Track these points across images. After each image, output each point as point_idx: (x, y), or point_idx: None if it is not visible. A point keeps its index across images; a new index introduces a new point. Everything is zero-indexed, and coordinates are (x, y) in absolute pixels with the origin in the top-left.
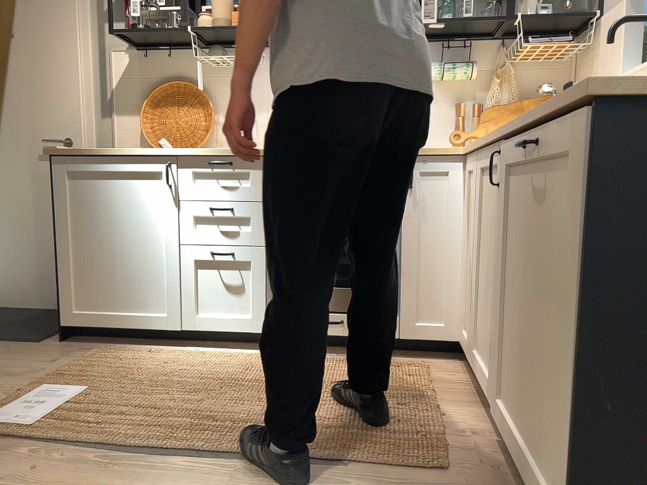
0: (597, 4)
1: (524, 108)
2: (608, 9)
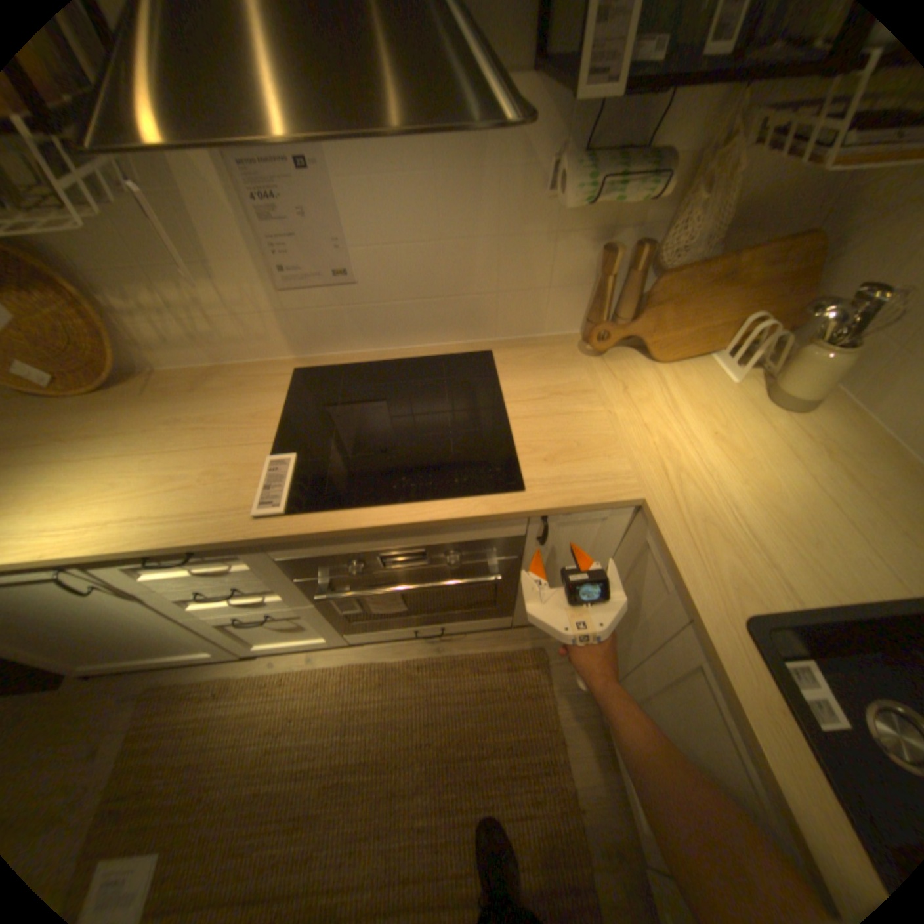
0: None
1: (743, 264)
2: None
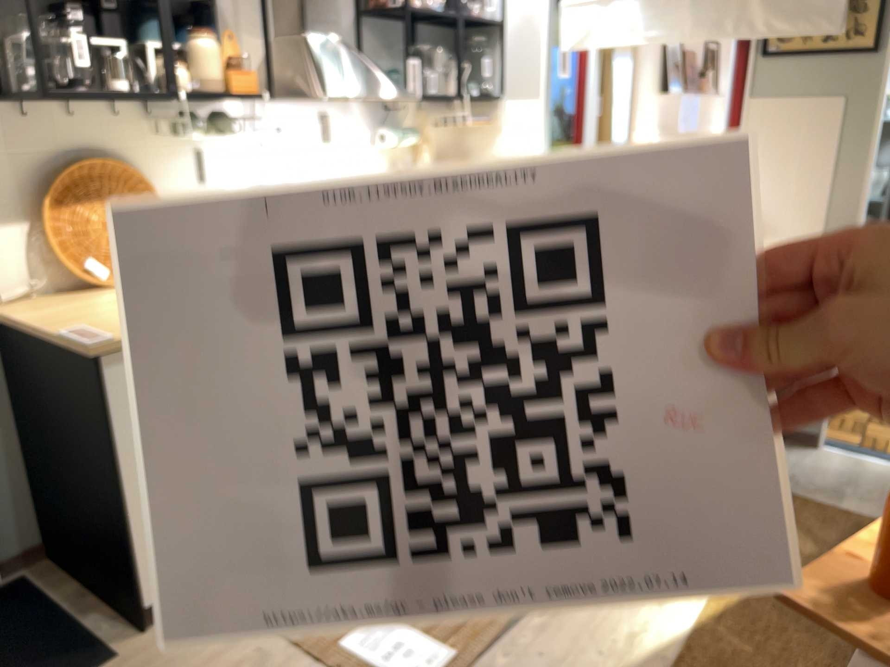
0: (502, 88)
1: None
2: (516, 97)
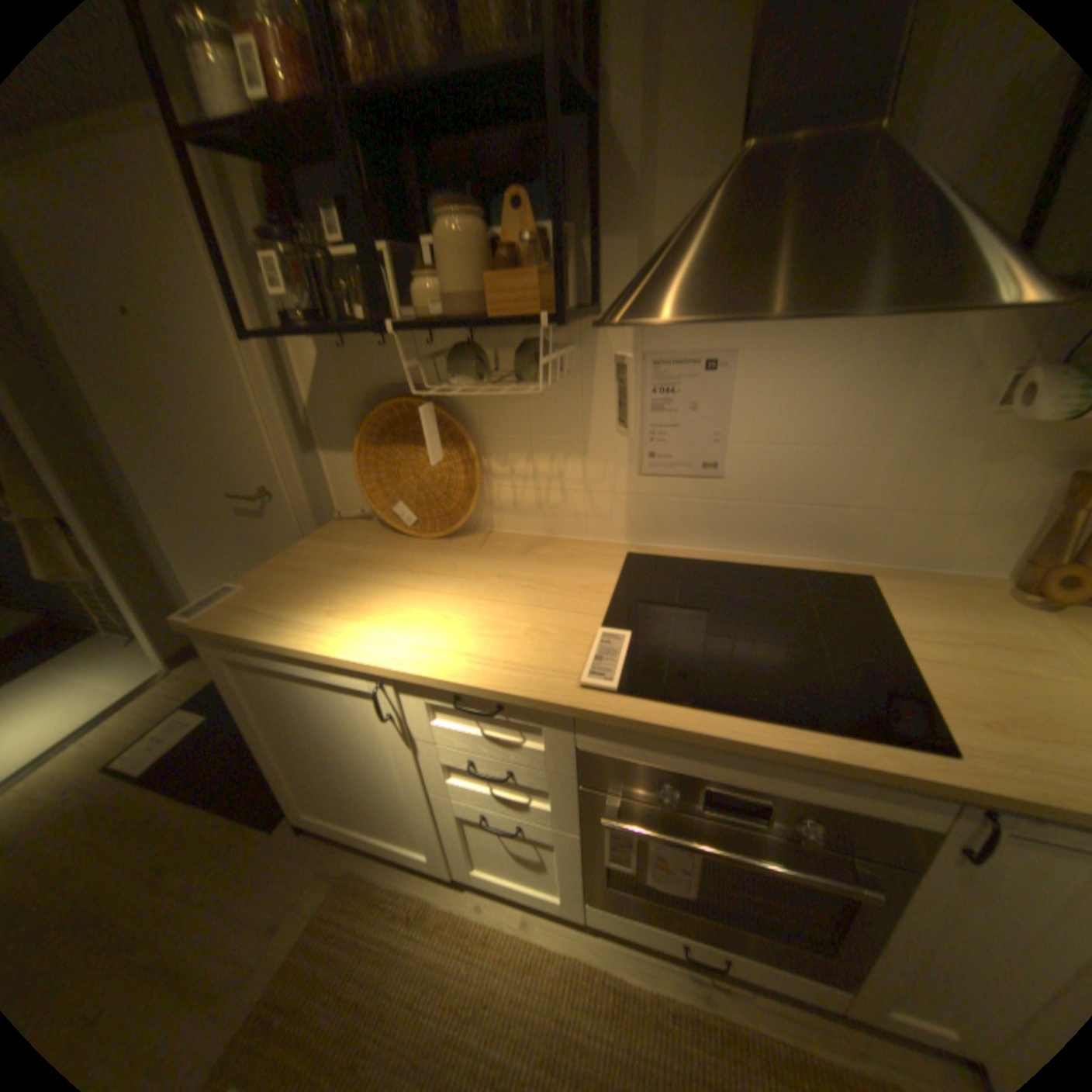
0: None
1: None
2: None
